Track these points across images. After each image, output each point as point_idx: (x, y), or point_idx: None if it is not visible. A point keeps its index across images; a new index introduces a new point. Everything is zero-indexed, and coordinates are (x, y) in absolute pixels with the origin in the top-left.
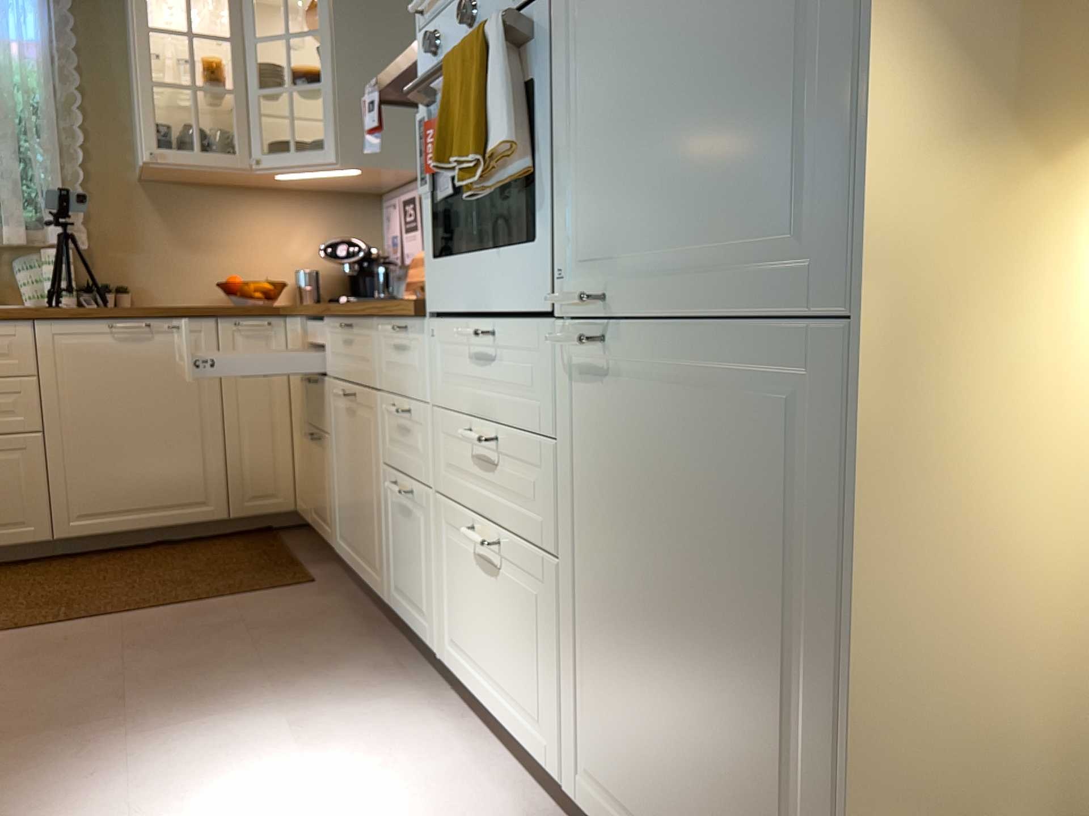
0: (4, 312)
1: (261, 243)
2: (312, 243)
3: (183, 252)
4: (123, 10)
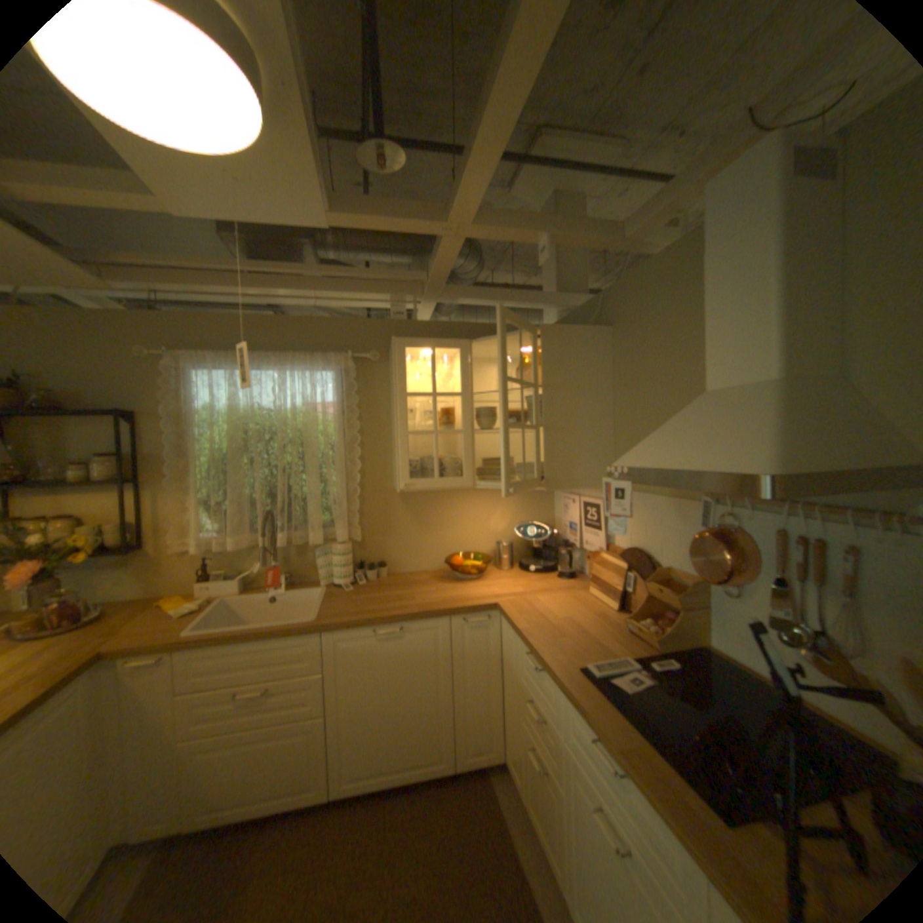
0: (301, 628)
1: (472, 522)
2: (506, 519)
3: (422, 533)
4: (389, 374)
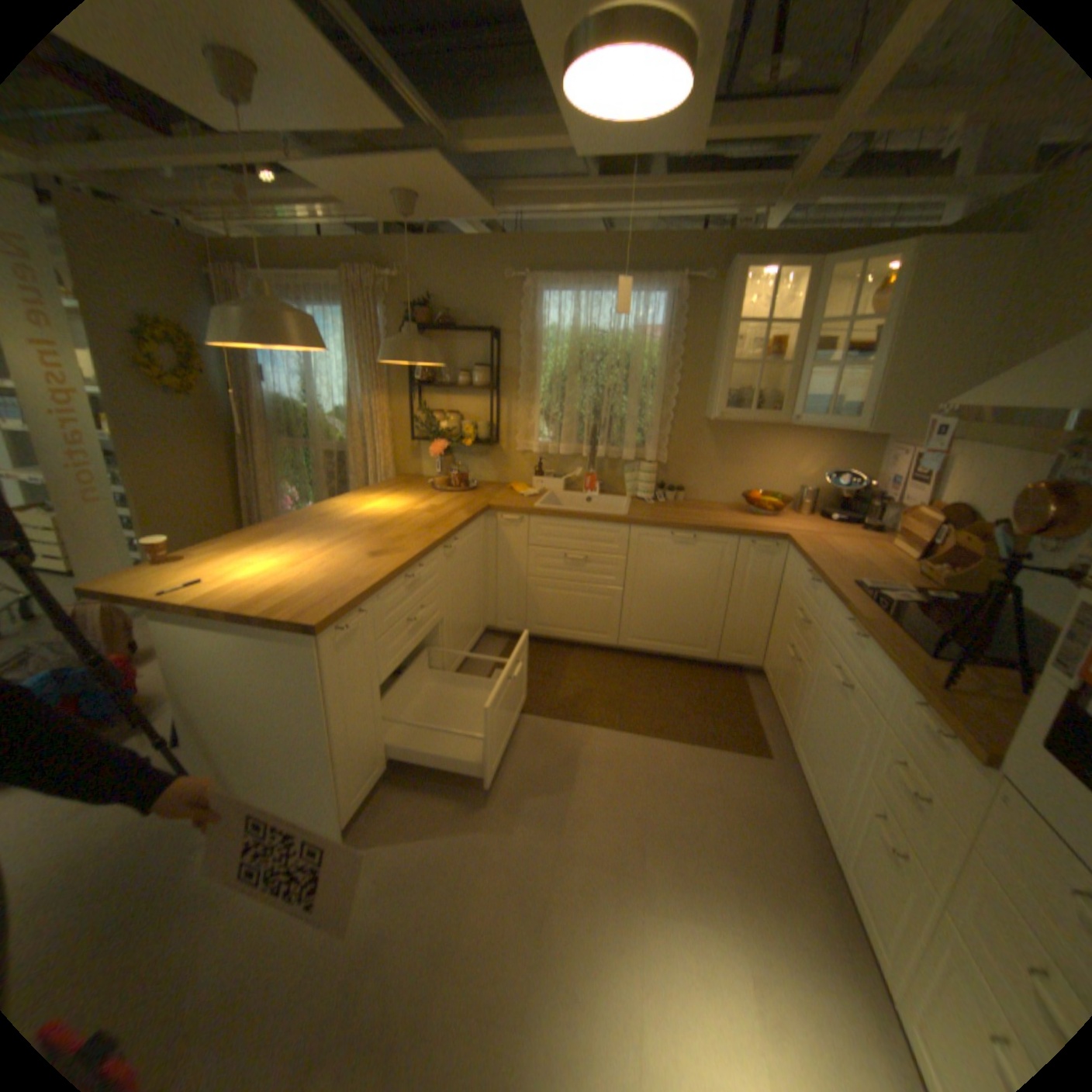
0: (616, 519)
1: (778, 463)
2: (819, 466)
3: (723, 466)
4: (721, 296)
